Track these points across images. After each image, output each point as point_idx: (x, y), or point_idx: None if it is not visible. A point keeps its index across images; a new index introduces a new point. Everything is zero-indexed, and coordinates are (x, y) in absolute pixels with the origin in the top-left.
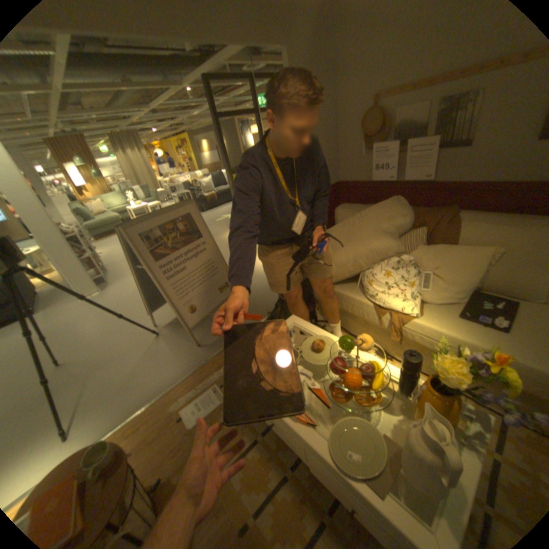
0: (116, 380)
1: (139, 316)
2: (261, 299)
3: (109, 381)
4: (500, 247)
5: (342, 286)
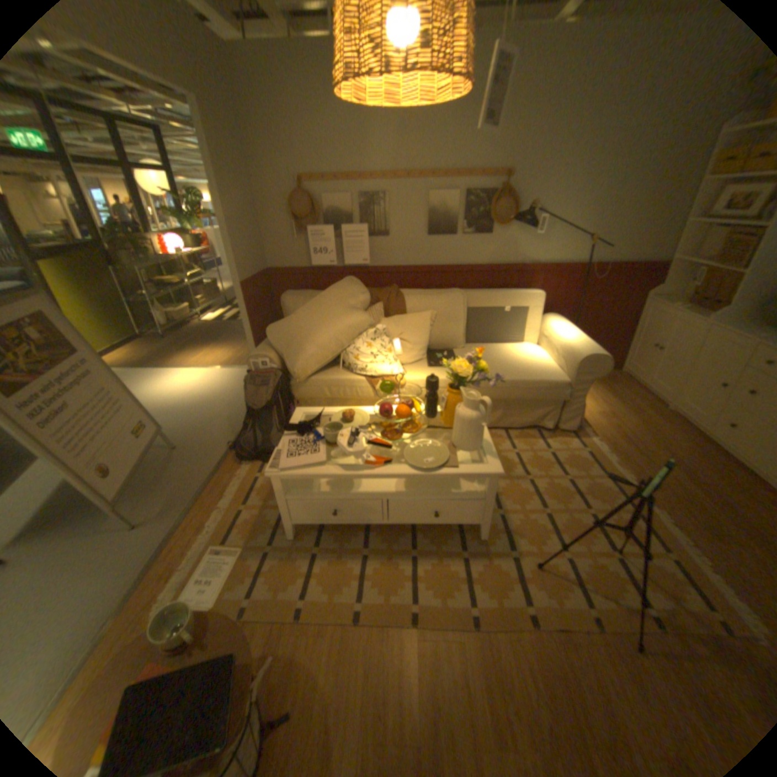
0: None
1: None
2: (200, 436)
3: None
4: (432, 311)
5: (325, 373)
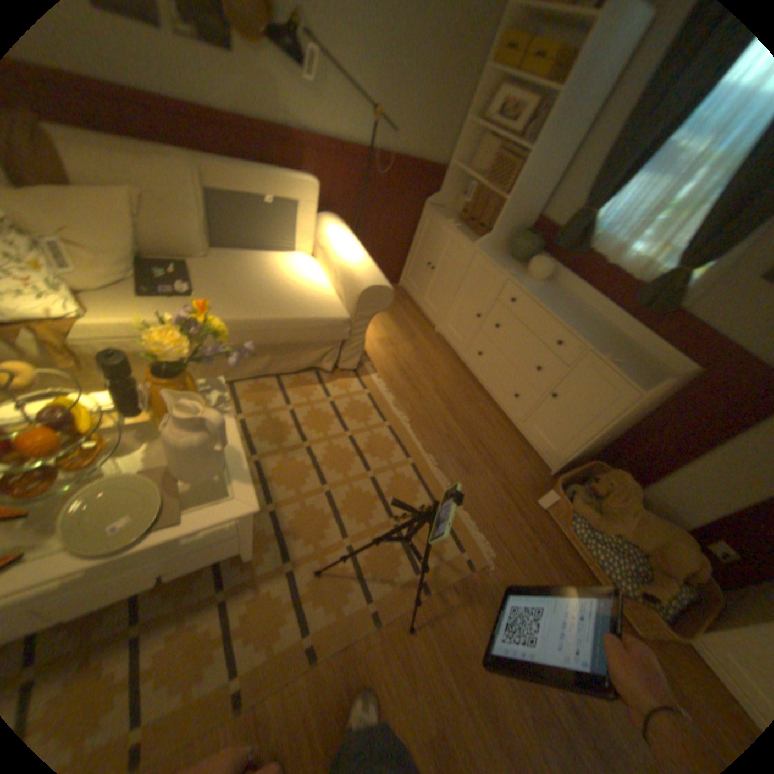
0: None
1: None
2: None
3: None
4: (130, 189)
5: None
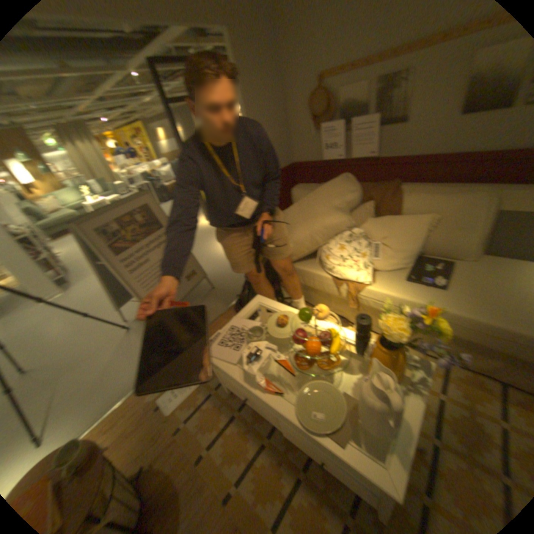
0: (87, 380)
1: (105, 314)
2: (228, 283)
3: (78, 382)
4: (436, 214)
5: (302, 263)
